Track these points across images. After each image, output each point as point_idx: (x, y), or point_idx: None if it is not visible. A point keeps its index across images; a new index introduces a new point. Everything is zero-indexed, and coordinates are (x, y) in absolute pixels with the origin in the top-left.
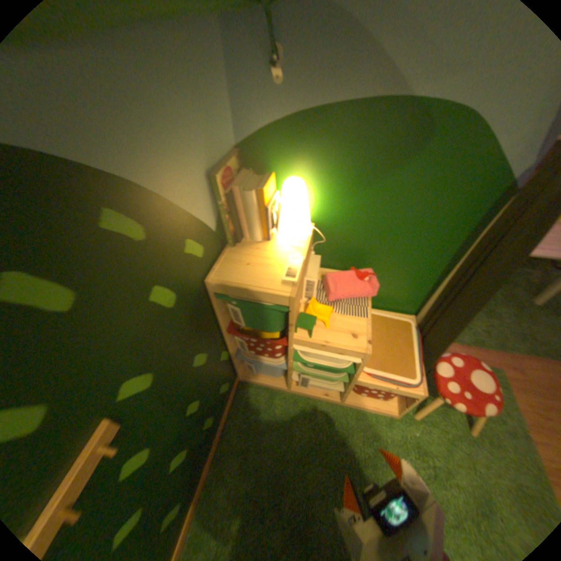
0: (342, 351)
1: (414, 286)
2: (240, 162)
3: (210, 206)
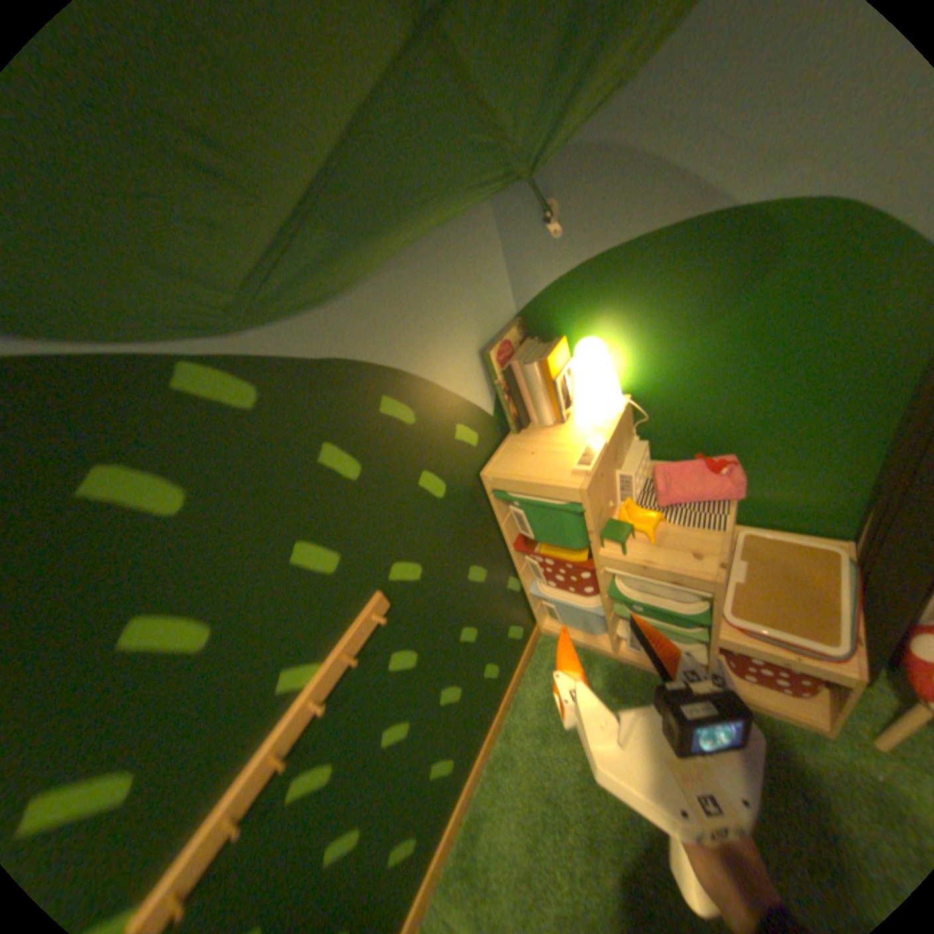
0: (675, 578)
1: (835, 484)
2: (521, 332)
3: (483, 386)
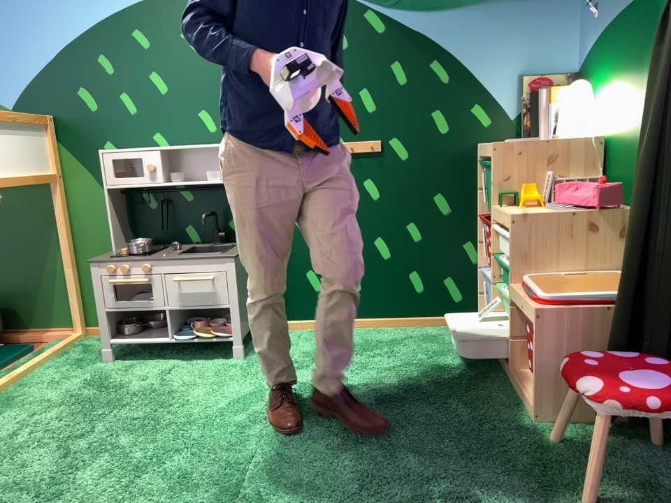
0: (504, 220)
1: None
2: (567, 81)
3: (510, 97)
